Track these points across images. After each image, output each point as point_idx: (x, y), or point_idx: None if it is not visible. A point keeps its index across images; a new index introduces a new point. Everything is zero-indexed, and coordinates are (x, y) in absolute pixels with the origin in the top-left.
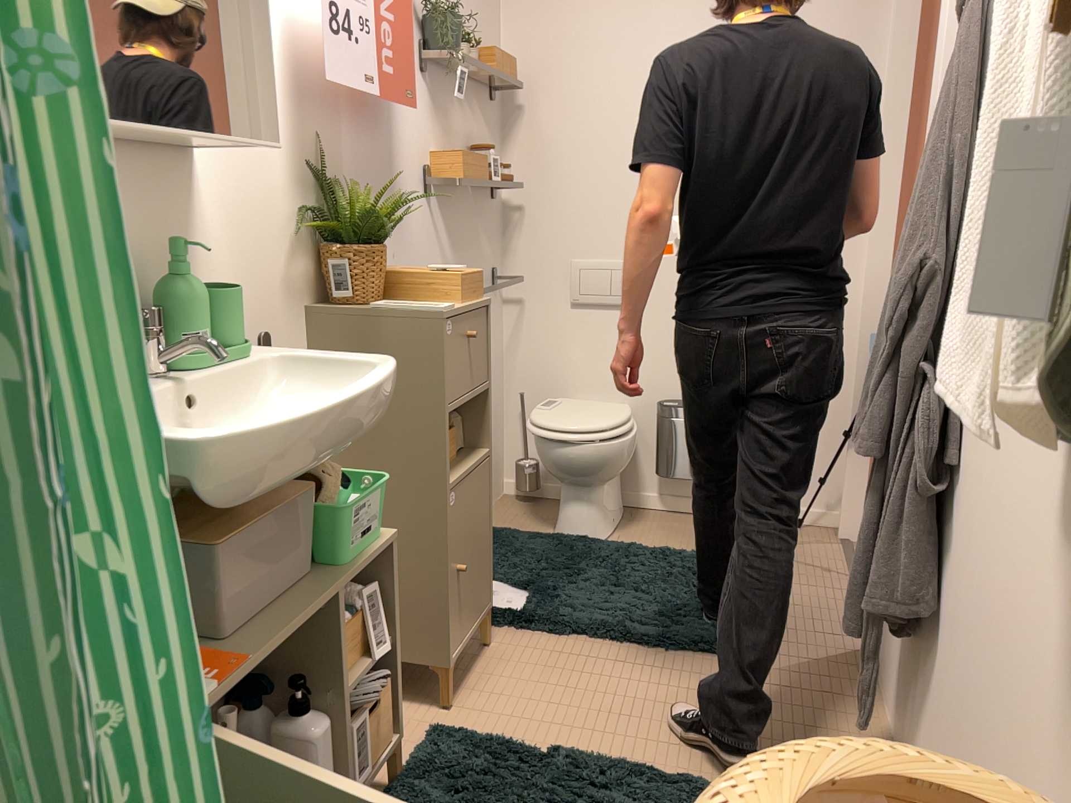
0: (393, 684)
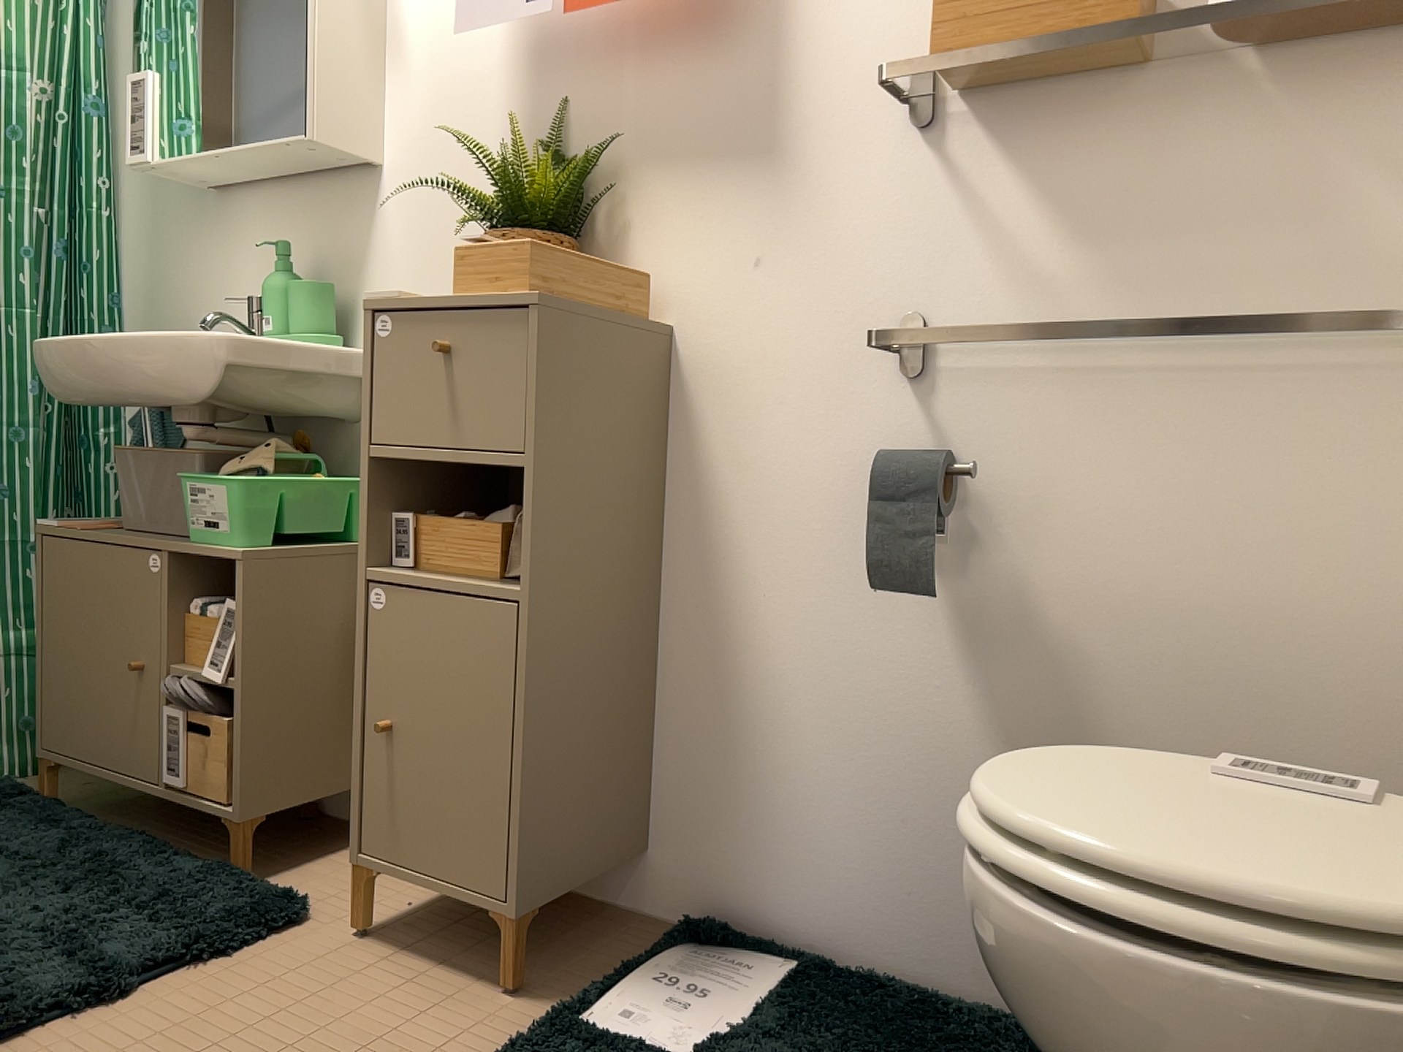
0: (229, 740)
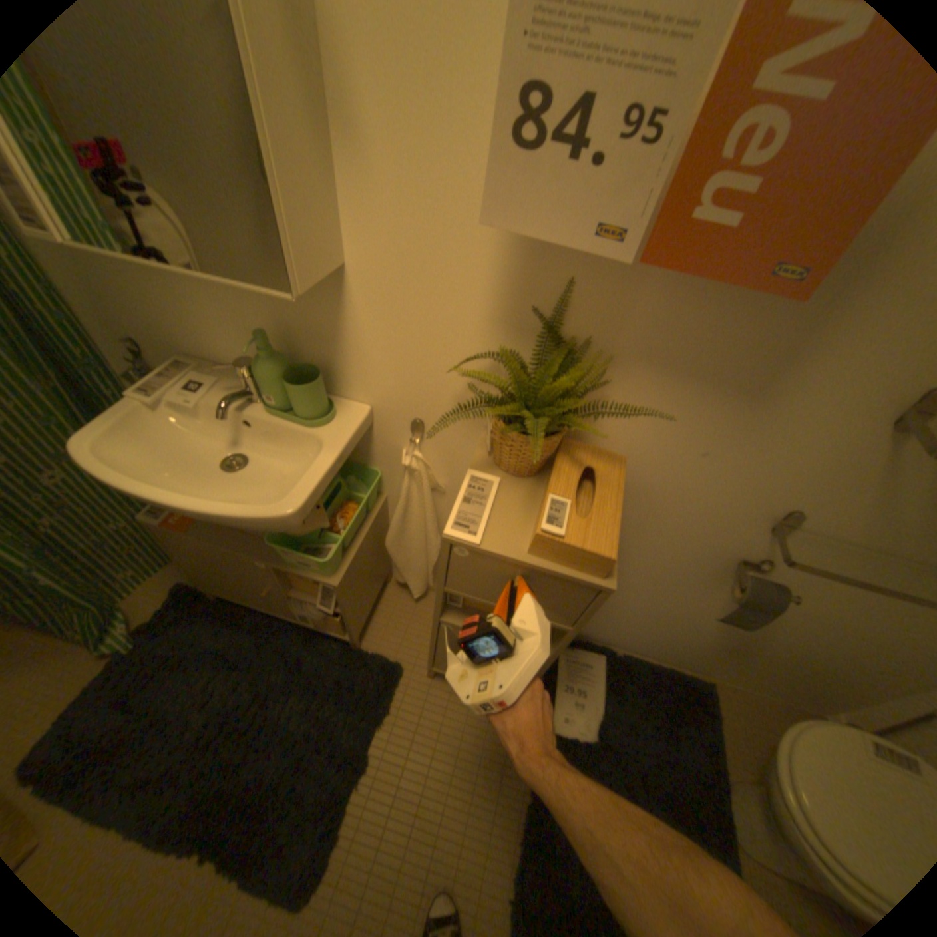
0: (342, 623)
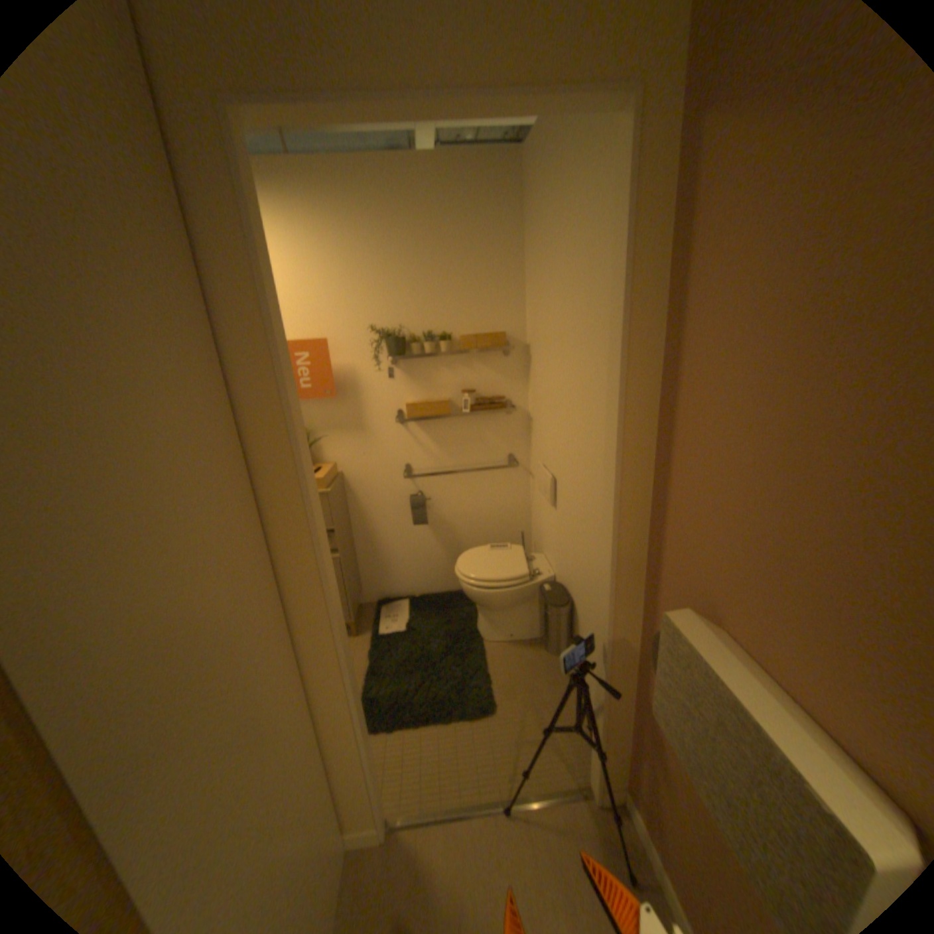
0: None
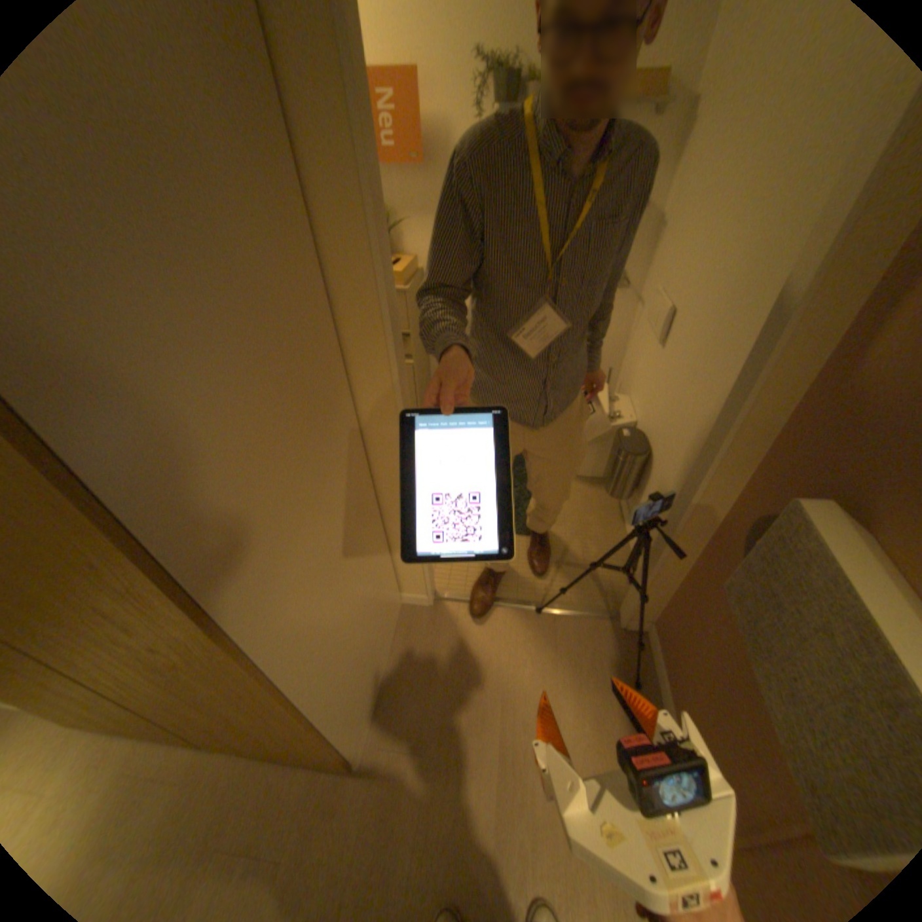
0: None
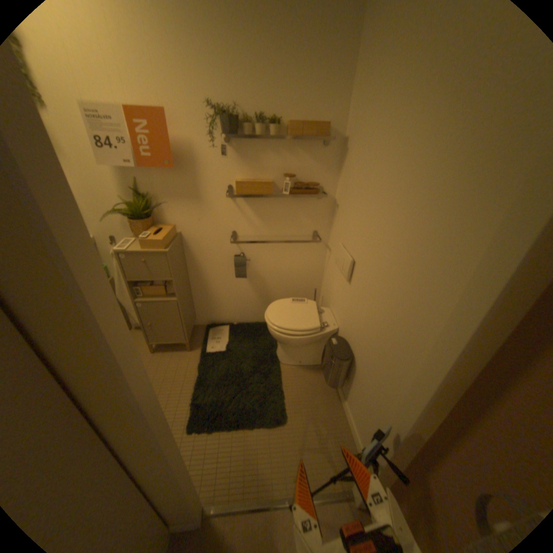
0: None
